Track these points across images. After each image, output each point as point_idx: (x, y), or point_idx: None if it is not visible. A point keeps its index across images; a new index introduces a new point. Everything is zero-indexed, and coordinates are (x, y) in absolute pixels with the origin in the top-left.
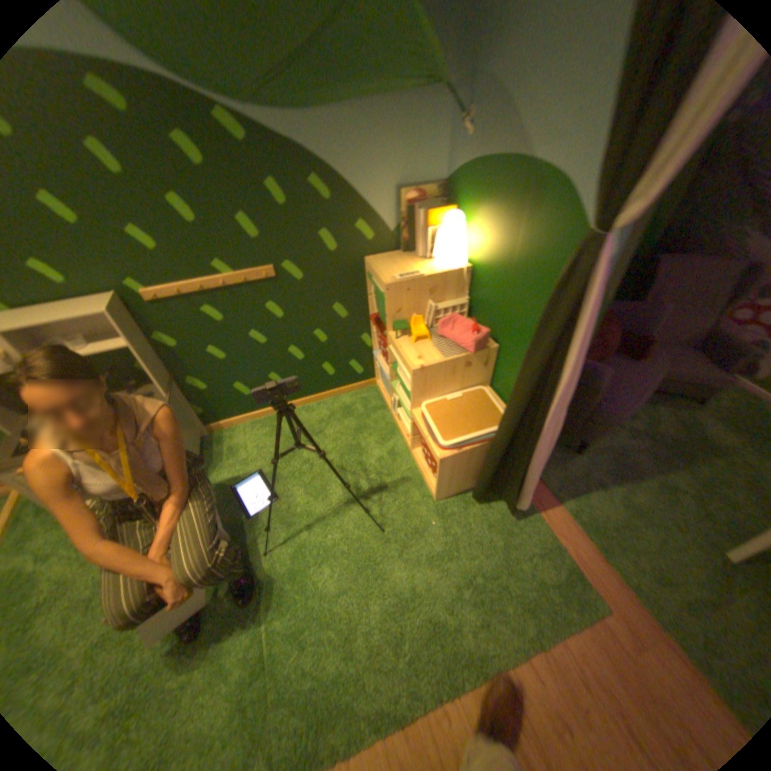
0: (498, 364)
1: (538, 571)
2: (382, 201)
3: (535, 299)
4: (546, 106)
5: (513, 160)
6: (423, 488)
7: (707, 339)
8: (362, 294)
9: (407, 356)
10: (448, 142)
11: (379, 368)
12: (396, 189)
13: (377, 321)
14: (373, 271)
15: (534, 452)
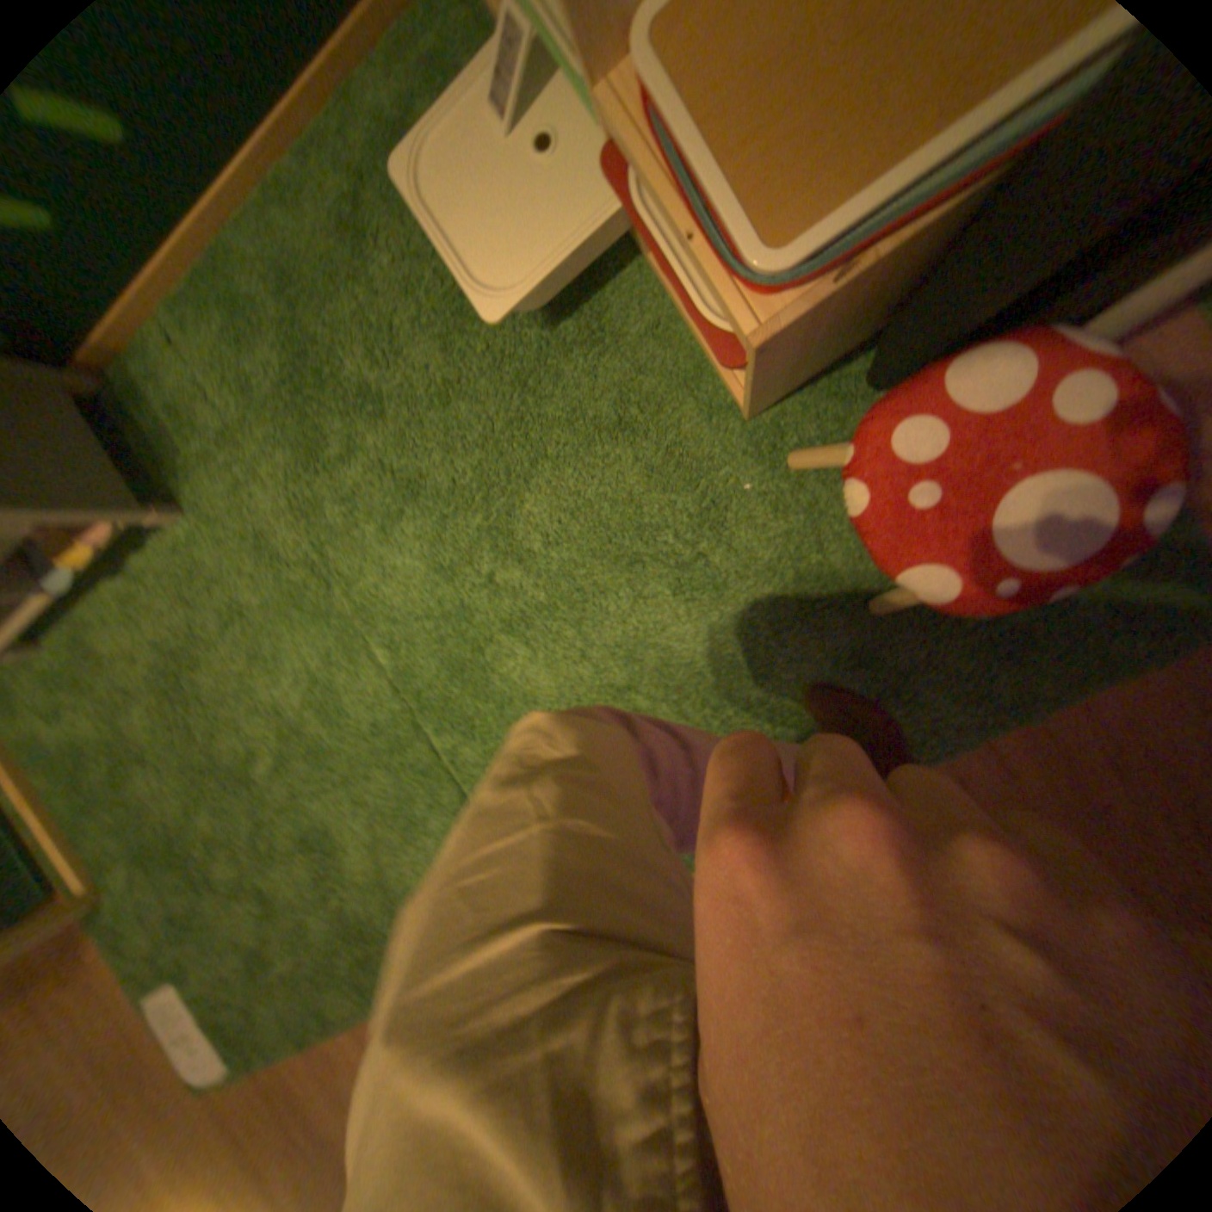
0: None
1: None
2: None
3: None
4: None
5: None
6: (710, 388)
7: None
8: None
9: None
10: None
11: None
12: None
13: None
14: None
15: None
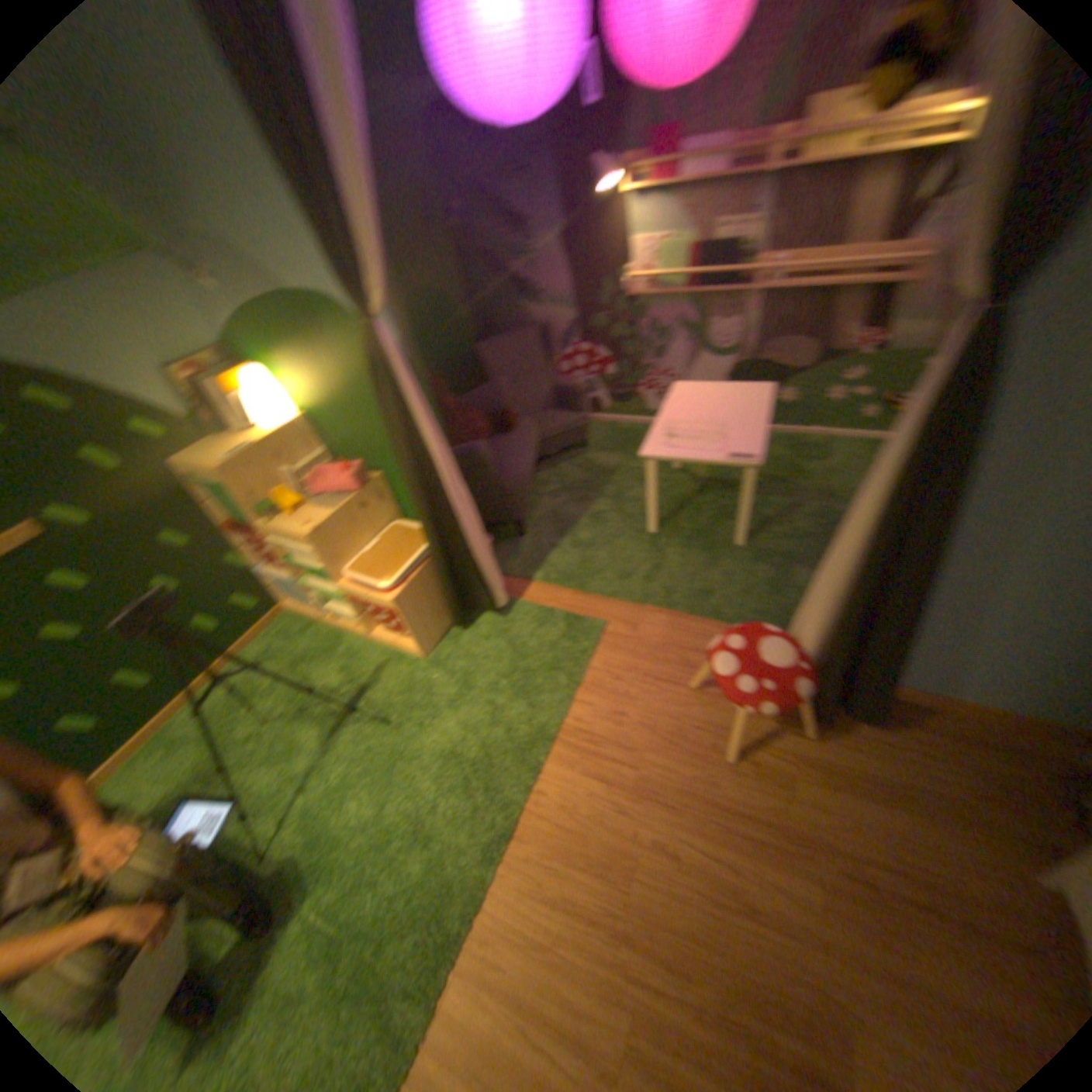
0: (391, 492)
1: (539, 637)
2: (146, 390)
3: (372, 409)
4: (265, 247)
5: (269, 299)
6: (403, 660)
7: (552, 397)
8: (188, 508)
9: (289, 532)
10: (190, 305)
11: (270, 581)
12: (156, 371)
13: (229, 522)
14: (186, 468)
15: (460, 534)
